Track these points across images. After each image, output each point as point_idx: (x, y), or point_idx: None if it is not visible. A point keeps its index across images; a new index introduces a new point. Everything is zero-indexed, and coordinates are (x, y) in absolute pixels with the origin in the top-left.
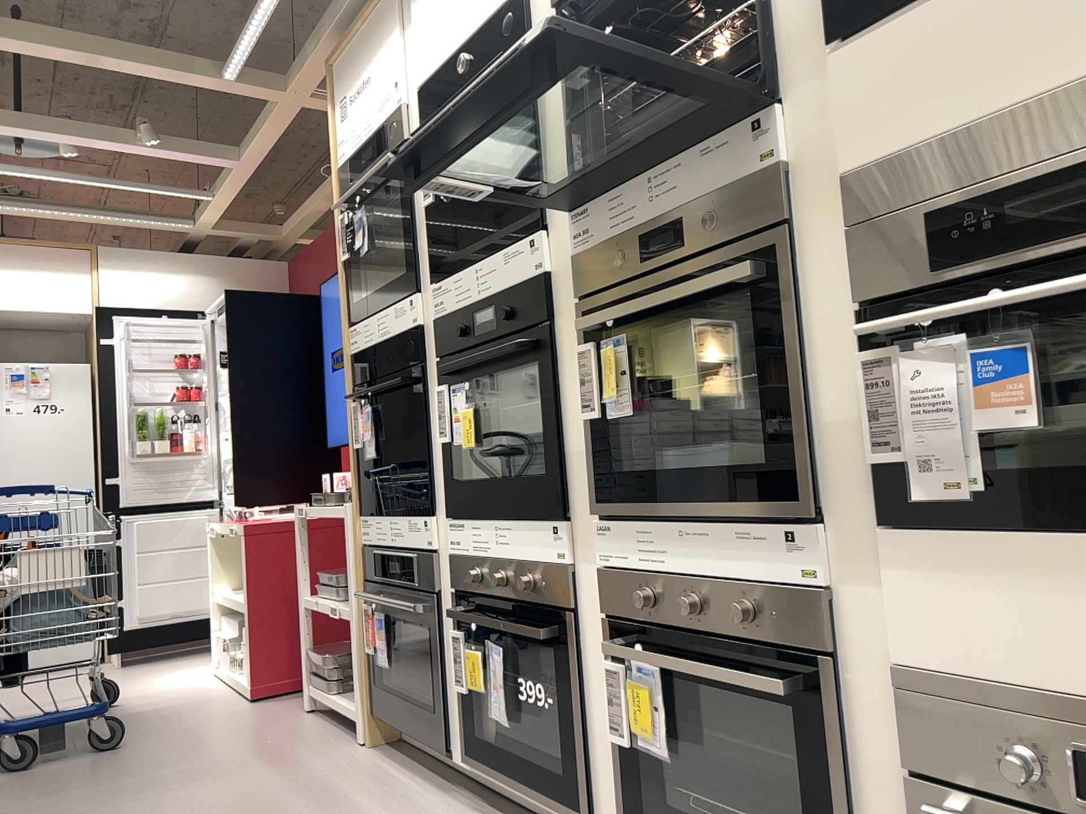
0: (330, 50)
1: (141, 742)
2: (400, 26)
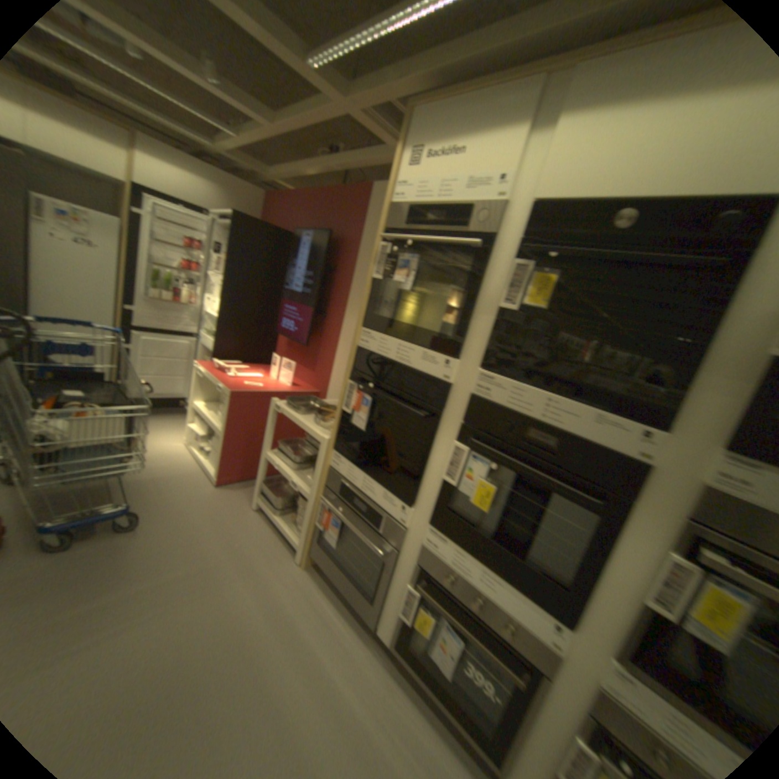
0: (410, 85)
1: (147, 528)
2: (533, 119)
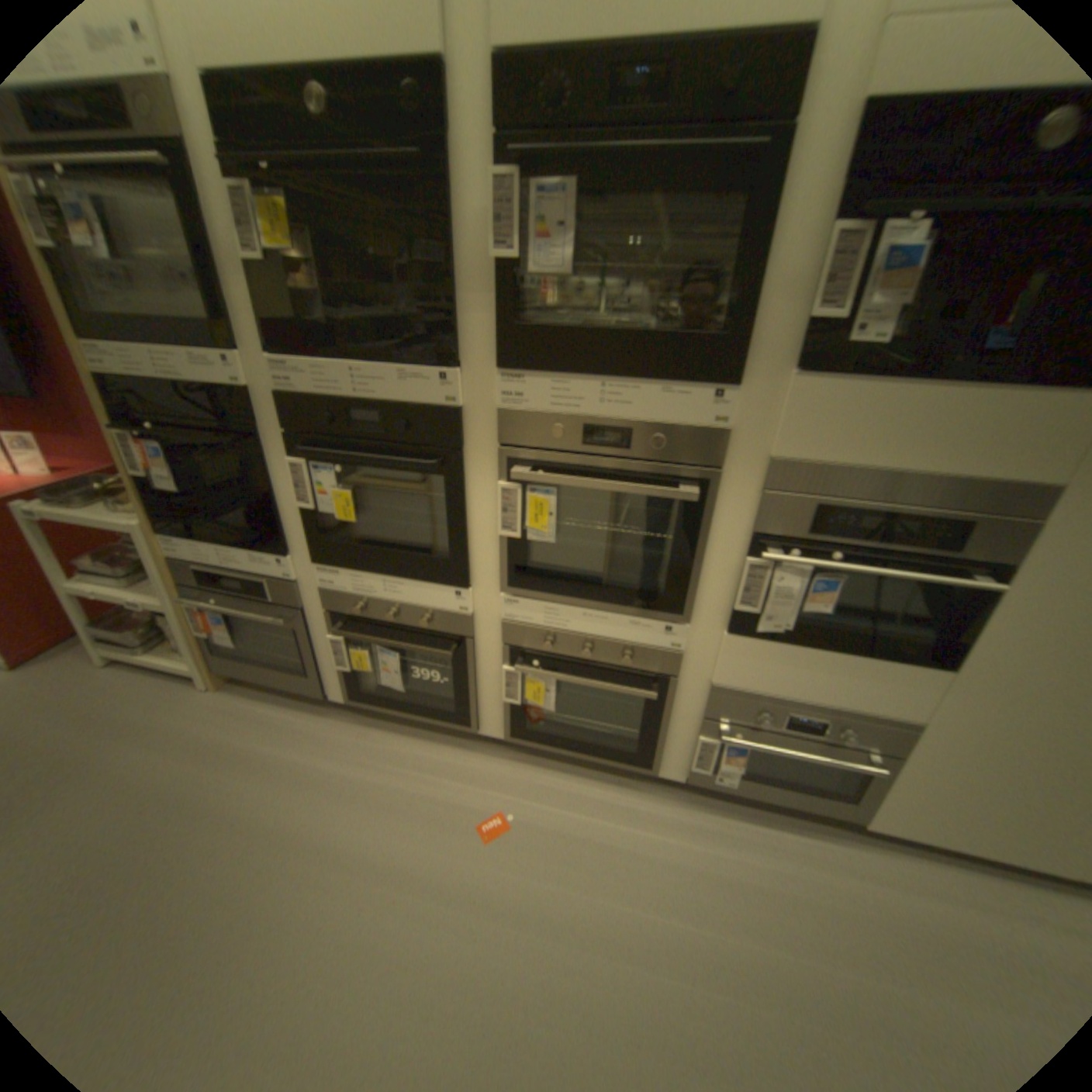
0: None
1: None
2: None
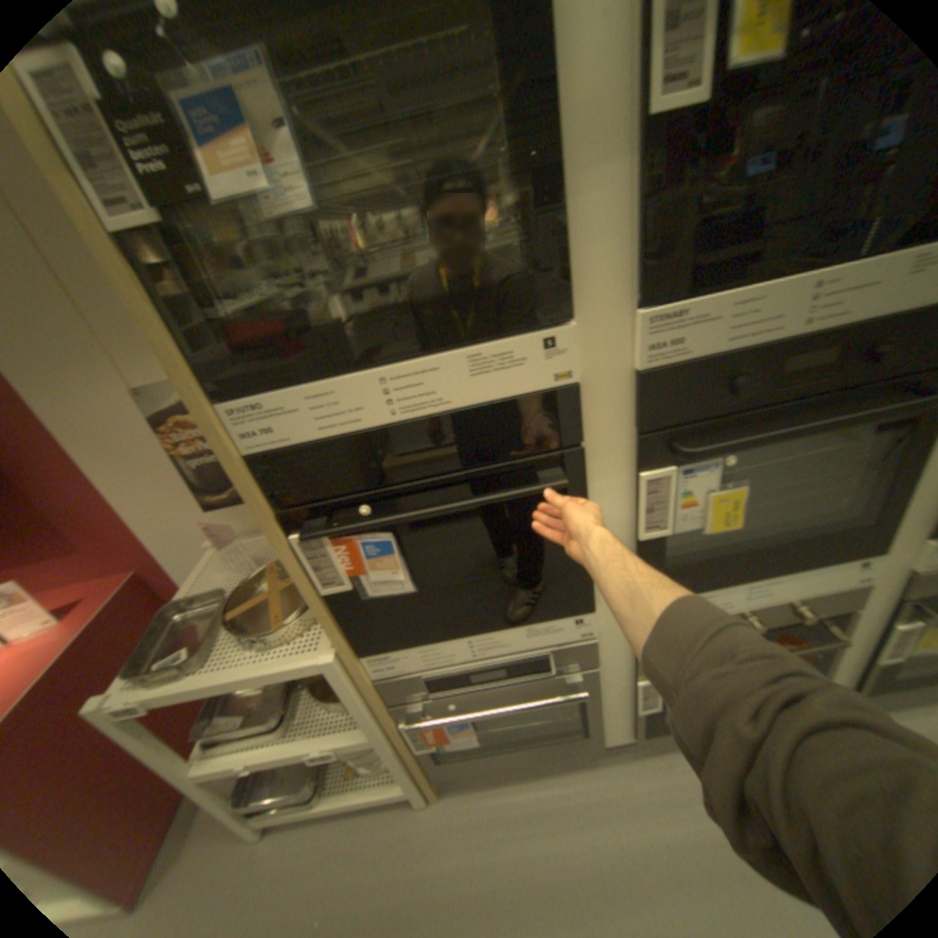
0: None
1: None
2: None
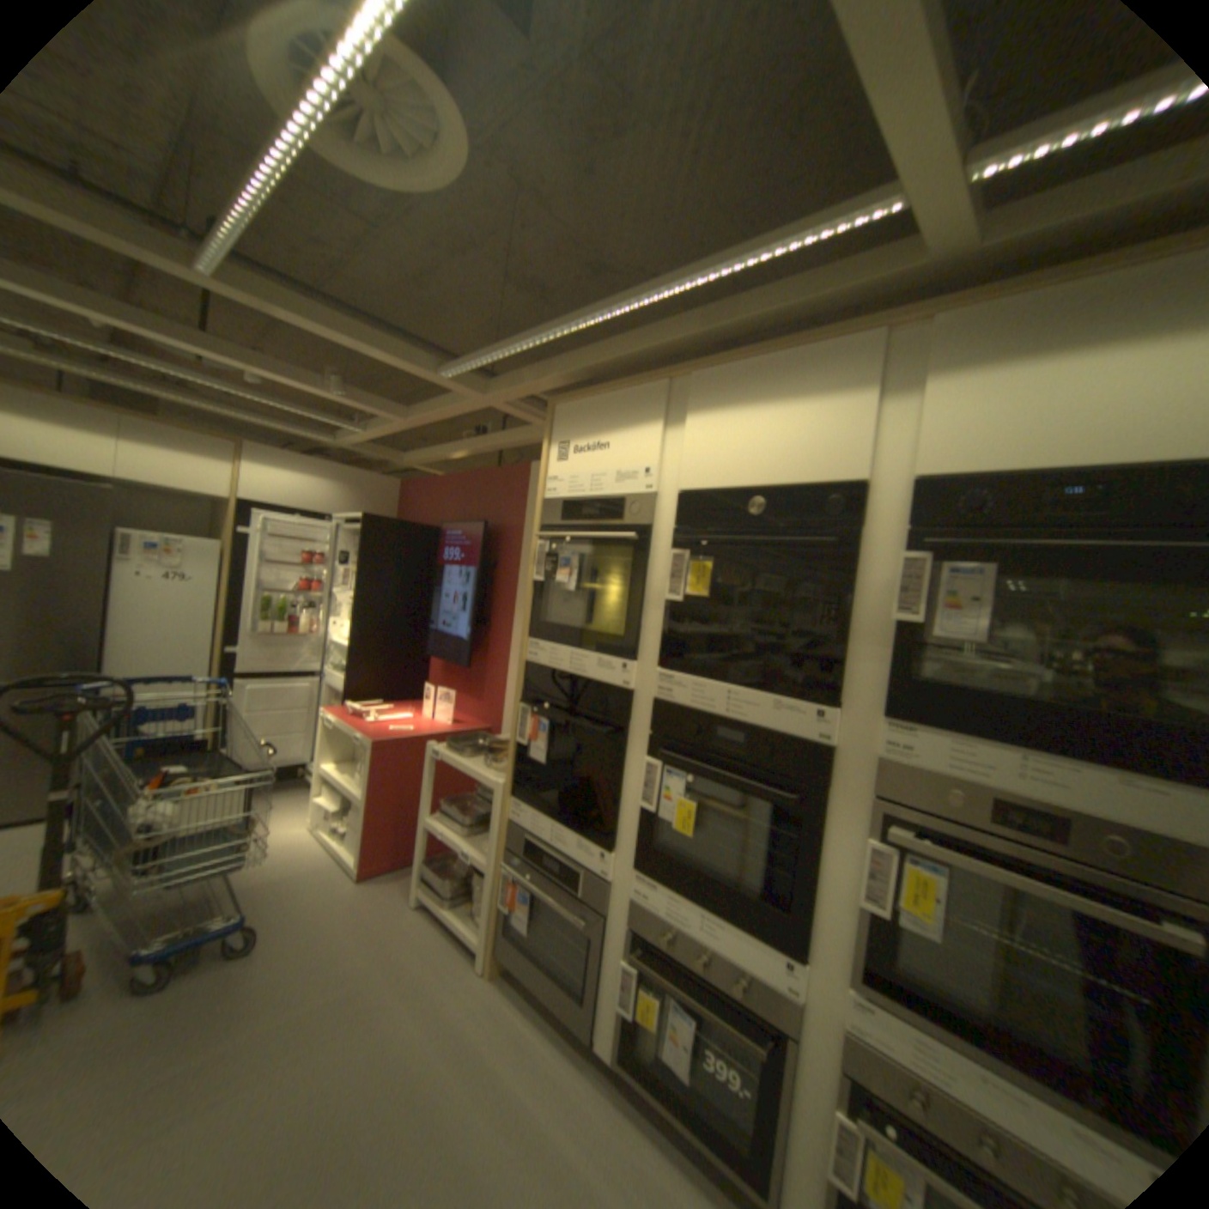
0: (549, 385)
1: (268, 951)
2: (665, 419)
